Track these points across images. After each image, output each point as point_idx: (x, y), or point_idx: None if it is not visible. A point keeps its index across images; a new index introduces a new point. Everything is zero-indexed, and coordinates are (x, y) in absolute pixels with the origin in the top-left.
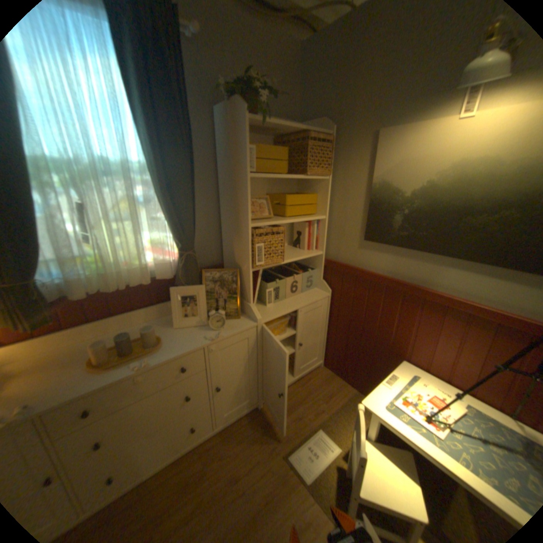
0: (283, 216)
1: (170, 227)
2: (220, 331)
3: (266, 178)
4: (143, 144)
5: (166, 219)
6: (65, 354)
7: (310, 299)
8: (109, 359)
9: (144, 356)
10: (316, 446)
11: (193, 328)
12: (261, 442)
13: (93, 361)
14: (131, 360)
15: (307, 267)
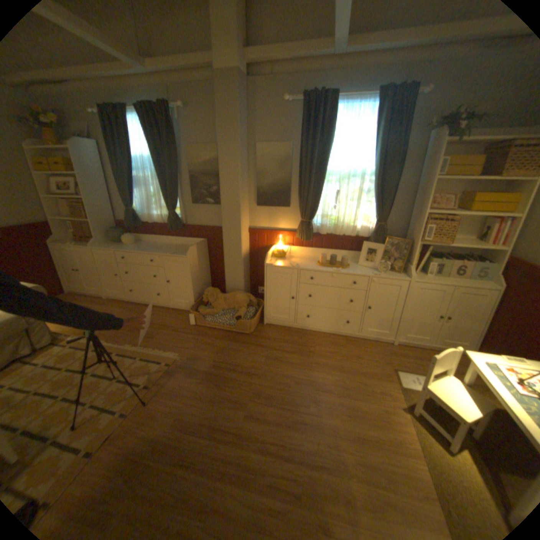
0: (469, 210)
1: (376, 207)
2: (383, 274)
3: (465, 179)
4: (376, 160)
5: (375, 202)
6: (310, 258)
7: (475, 285)
8: (325, 263)
9: (339, 268)
10: (424, 382)
11: (368, 268)
12: (385, 357)
13: (320, 261)
14: (333, 267)
15: (489, 261)
